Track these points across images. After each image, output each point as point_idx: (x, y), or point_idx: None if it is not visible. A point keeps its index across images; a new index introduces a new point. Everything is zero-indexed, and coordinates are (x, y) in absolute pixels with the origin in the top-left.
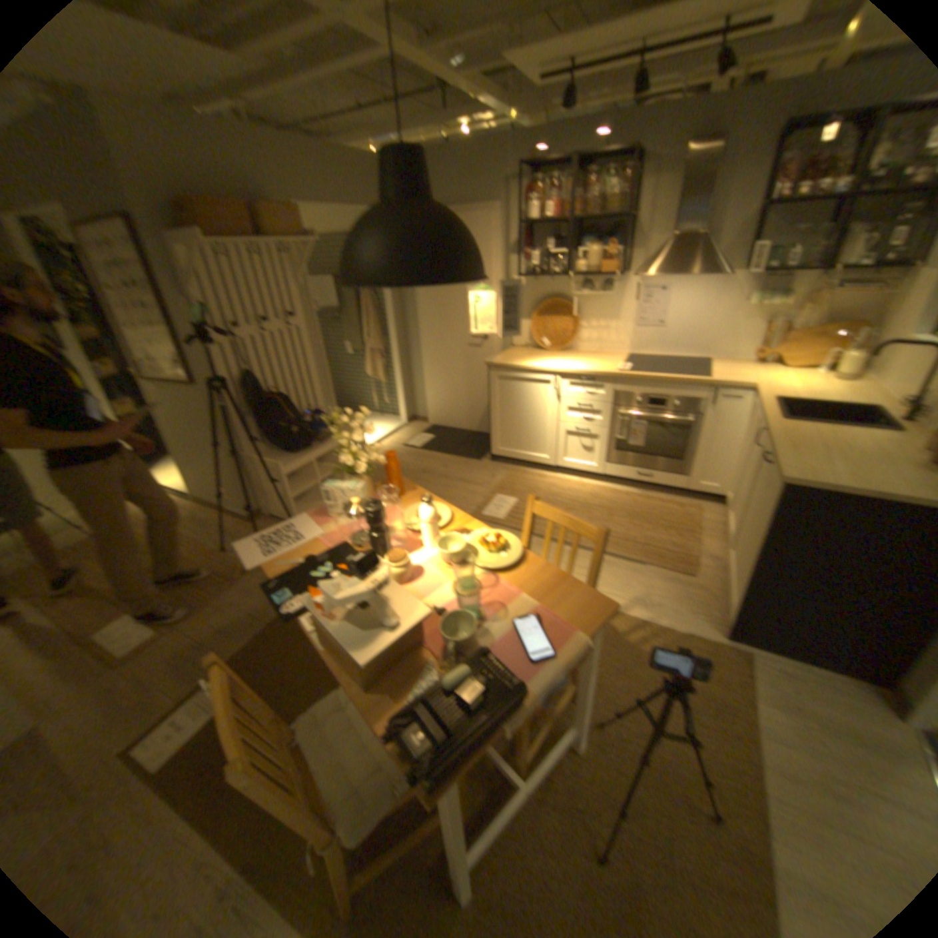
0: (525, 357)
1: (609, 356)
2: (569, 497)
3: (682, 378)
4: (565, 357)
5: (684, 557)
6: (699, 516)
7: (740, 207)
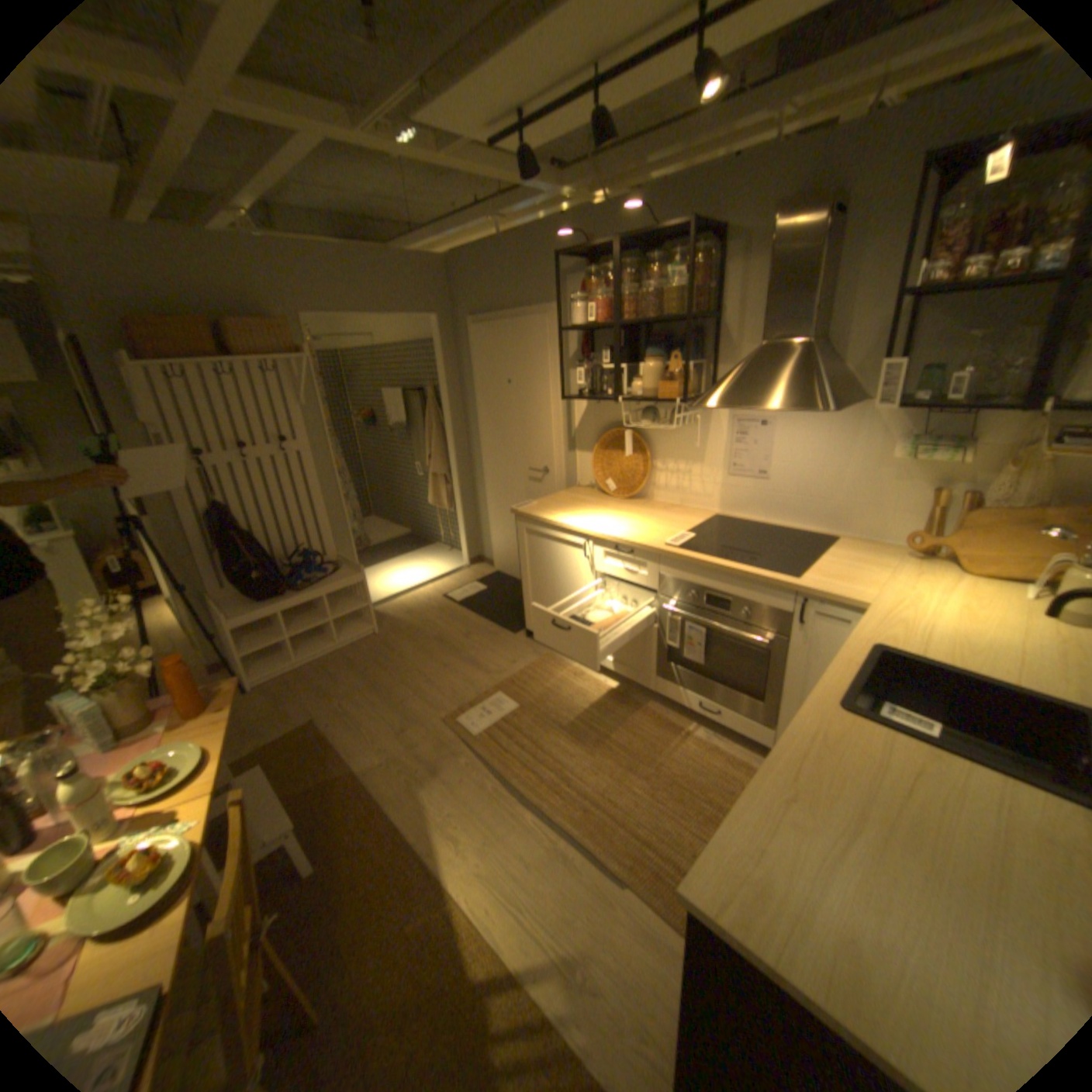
0: (571, 506)
1: (686, 516)
2: (590, 722)
3: (752, 574)
4: (622, 512)
5: None
6: None
7: (879, 301)
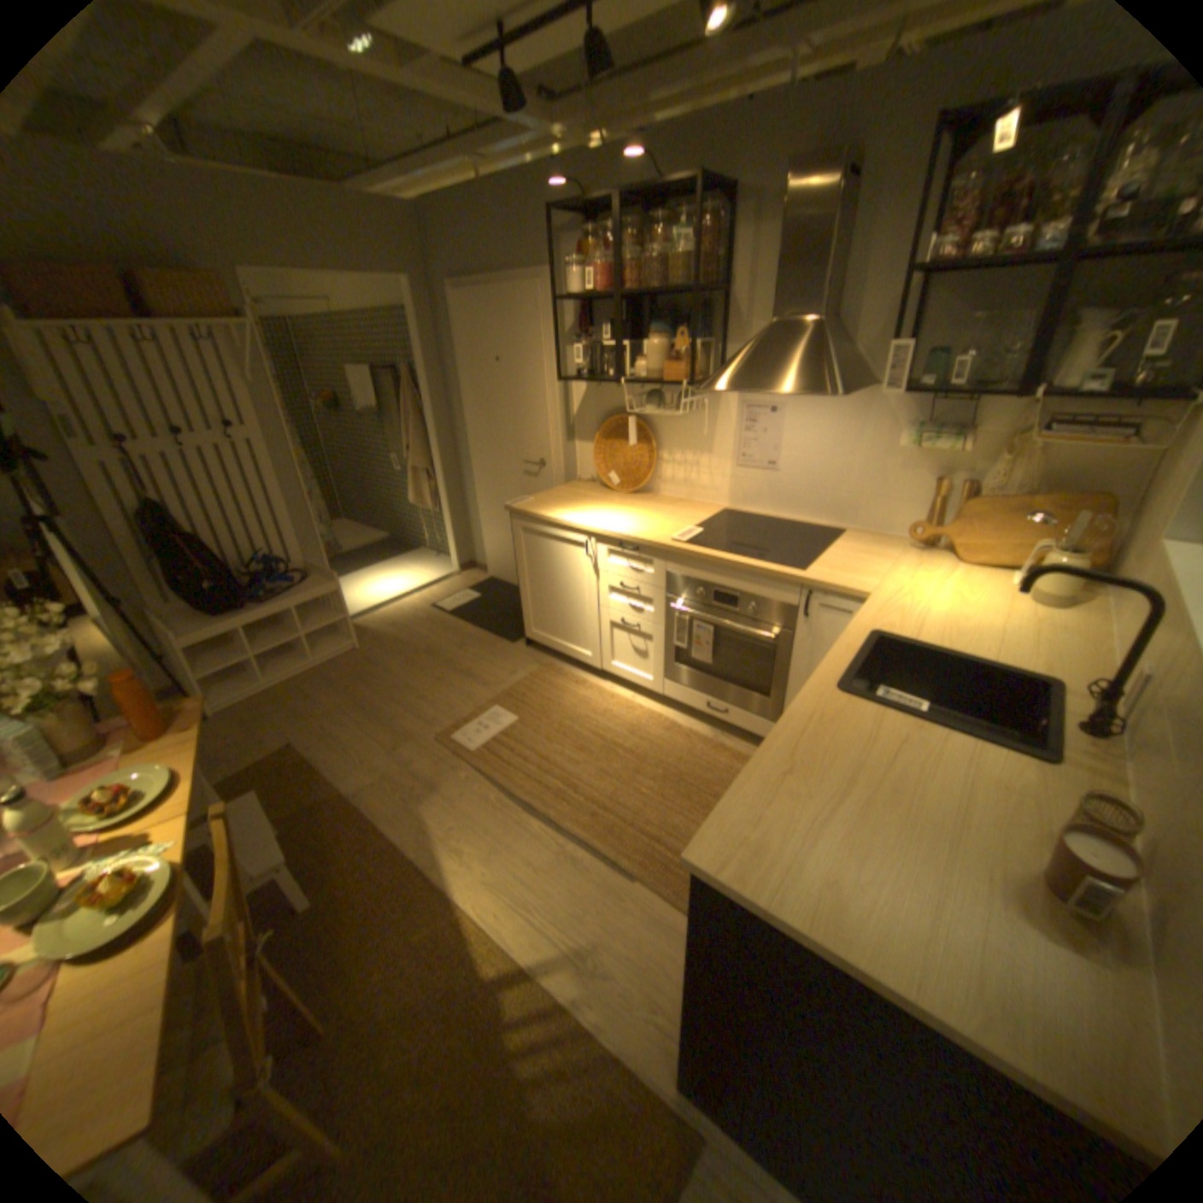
0: (571, 503)
1: (694, 511)
2: (597, 729)
3: (759, 568)
4: (626, 508)
5: None
6: None
7: (890, 278)
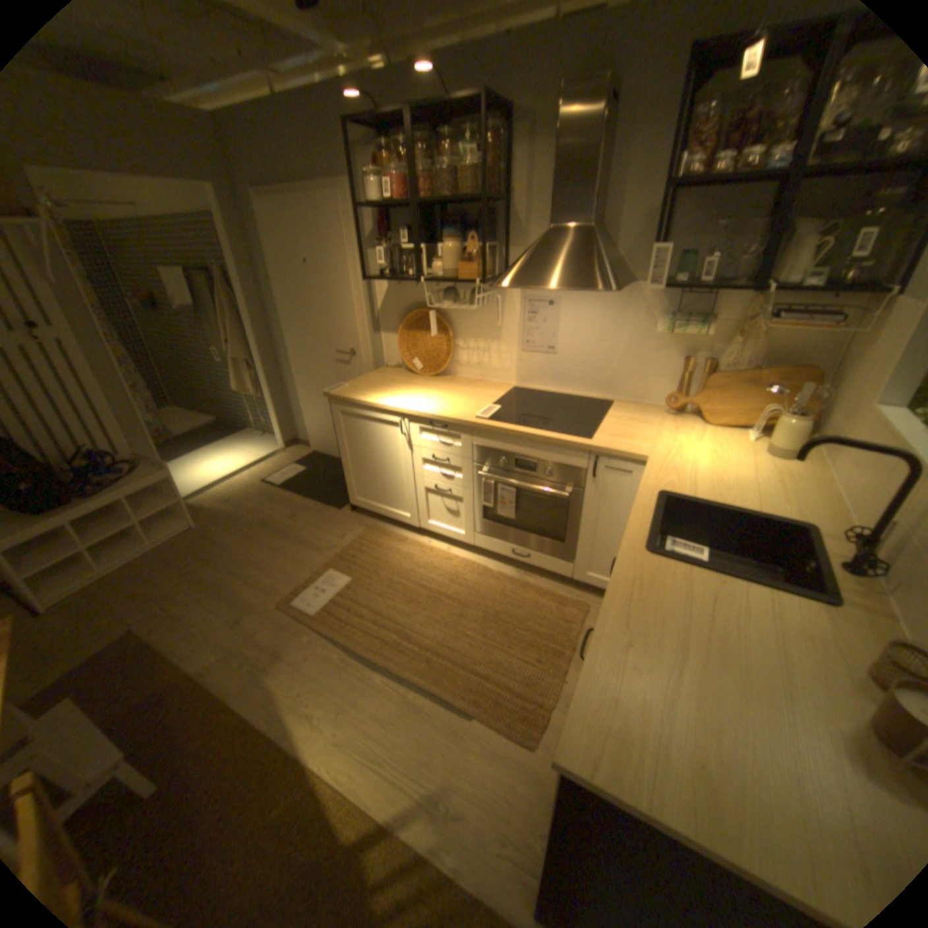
0: (383, 386)
1: (489, 389)
2: (422, 581)
3: (554, 439)
4: (432, 389)
5: (533, 709)
6: (581, 626)
7: (645, 191)
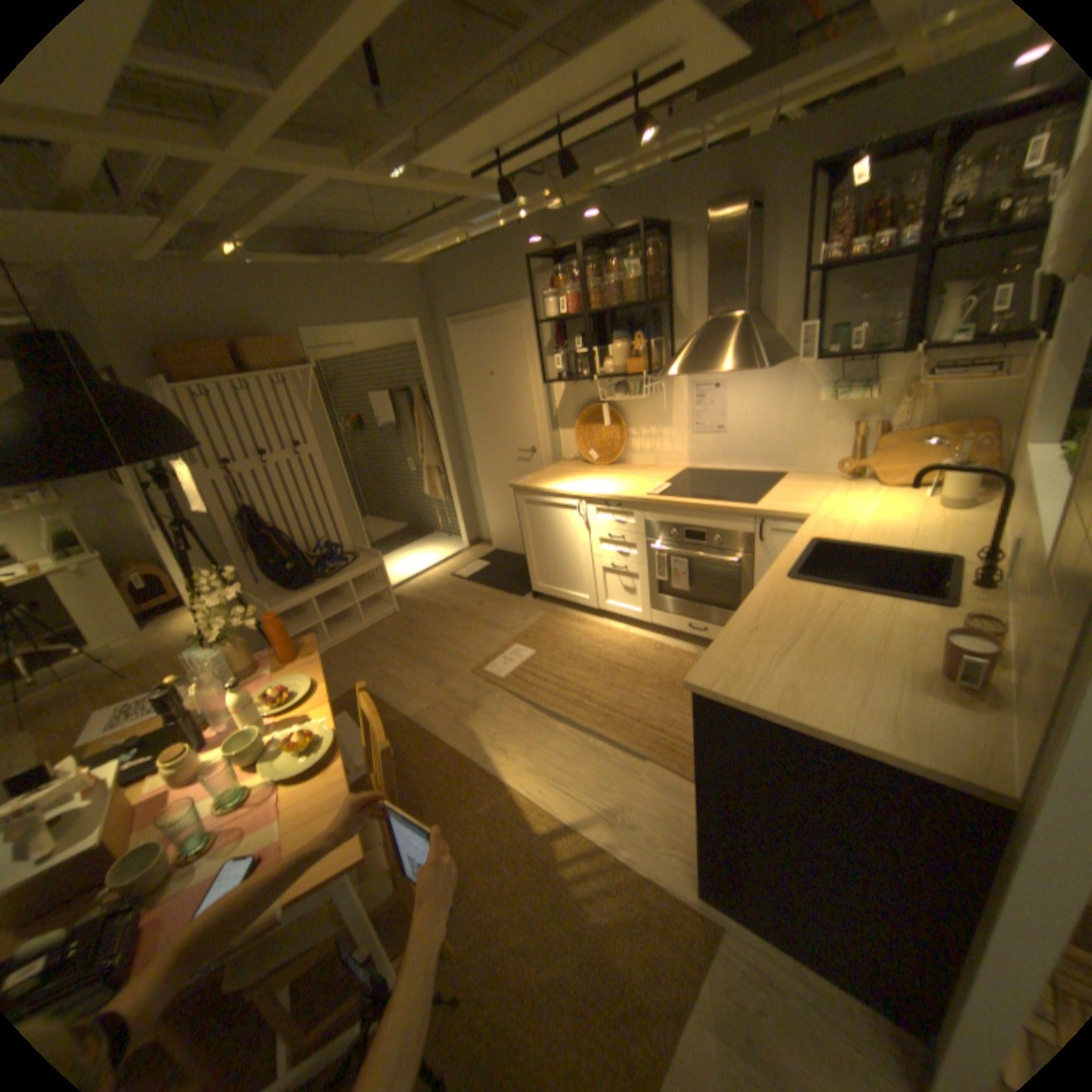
0: (561, 477)
1: (661, 472)
2: (600, 654)
3: (719, 506)
4: (606, 476)
5: None
6: None
7: (795, 277)
